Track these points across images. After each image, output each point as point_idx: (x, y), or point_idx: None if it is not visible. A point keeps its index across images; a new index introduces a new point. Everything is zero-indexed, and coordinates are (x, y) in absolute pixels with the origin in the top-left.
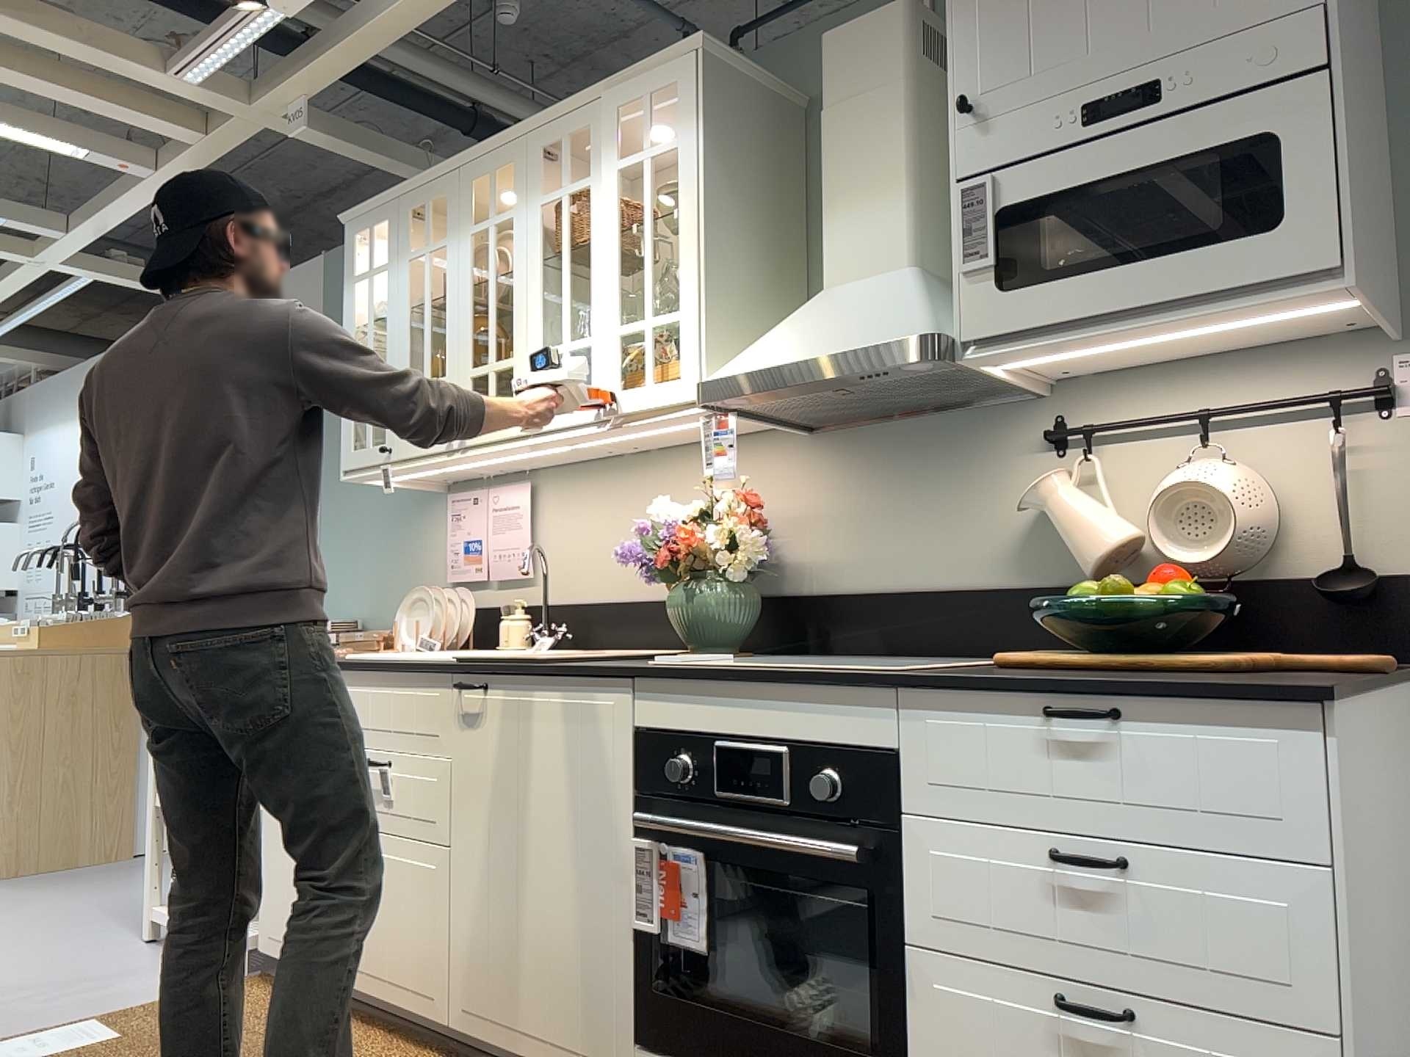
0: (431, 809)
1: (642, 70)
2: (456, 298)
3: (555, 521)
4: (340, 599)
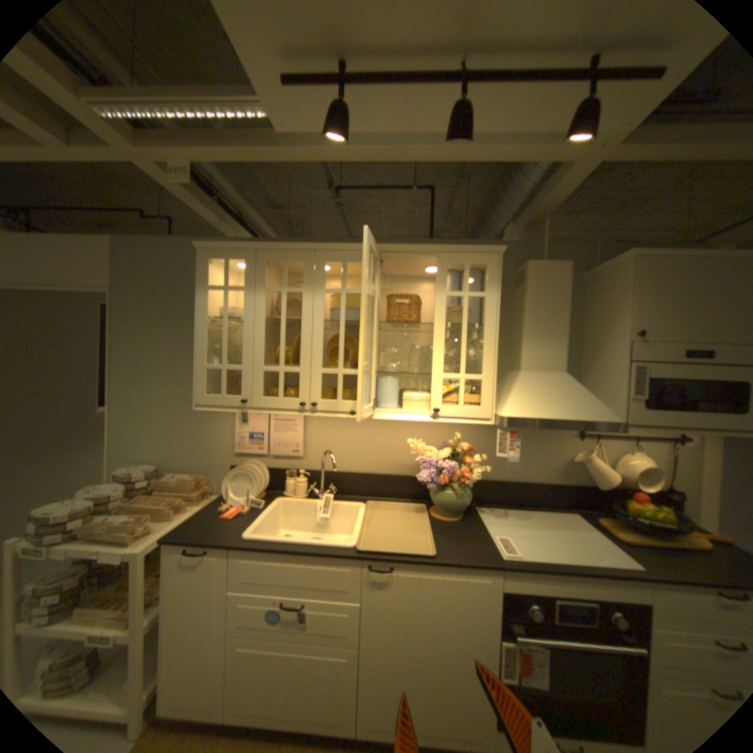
0: (343, 632)
1: (466, 248)
2: (311, 325)
3: (319, 430)
4: (131, 451)
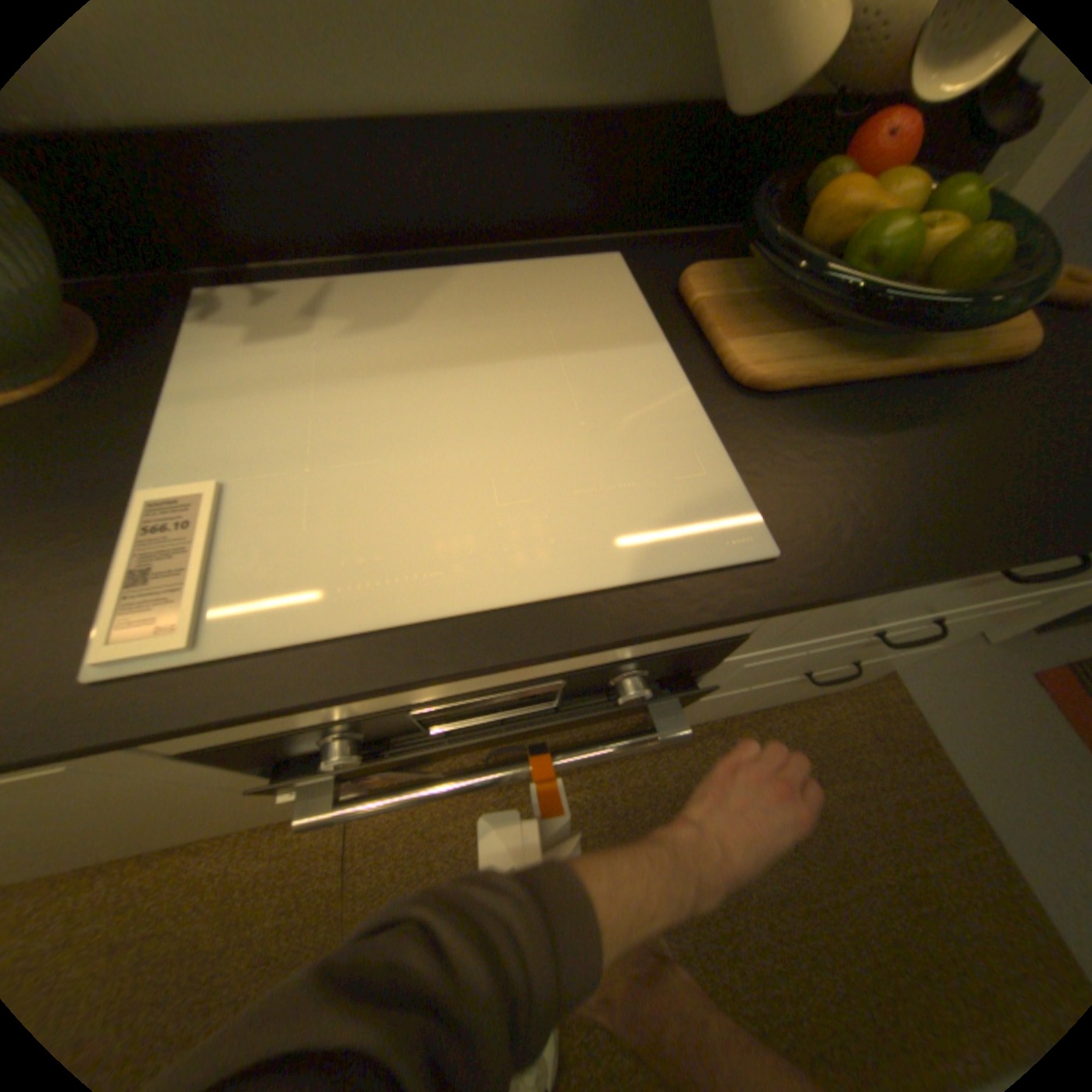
0: None
1: None
2: None
3: None
4: None
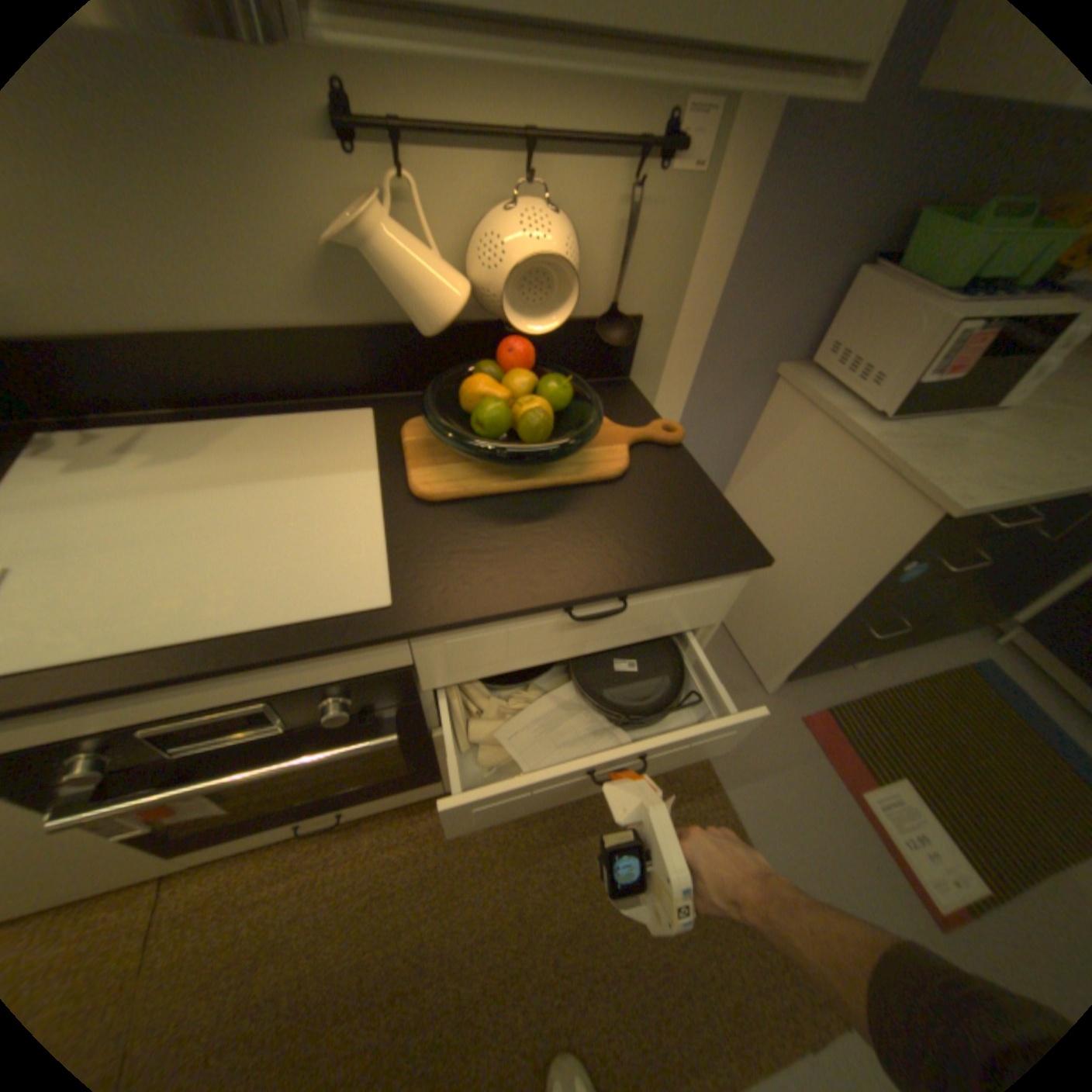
0: None
1: None
2: None
3: None
4: None
